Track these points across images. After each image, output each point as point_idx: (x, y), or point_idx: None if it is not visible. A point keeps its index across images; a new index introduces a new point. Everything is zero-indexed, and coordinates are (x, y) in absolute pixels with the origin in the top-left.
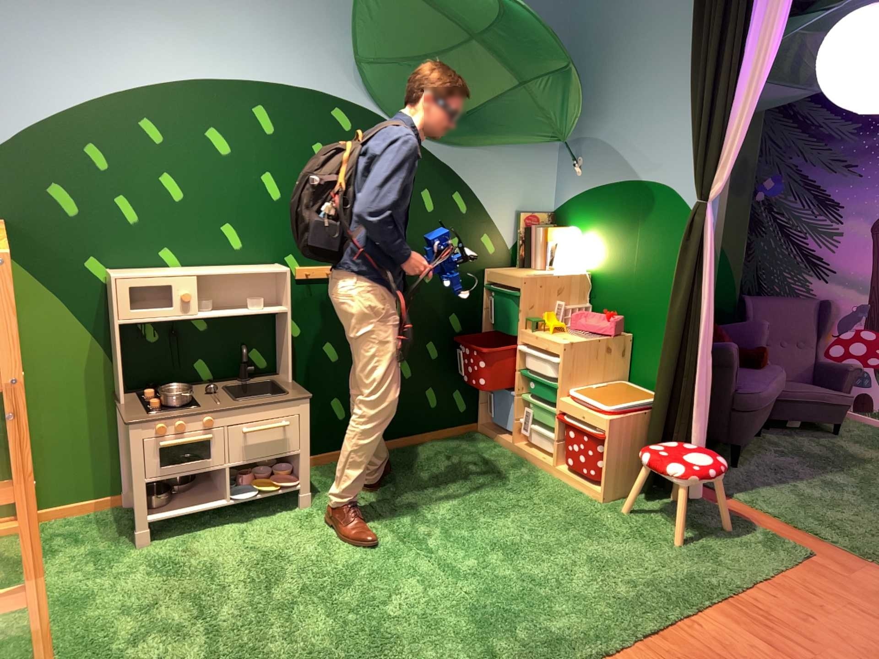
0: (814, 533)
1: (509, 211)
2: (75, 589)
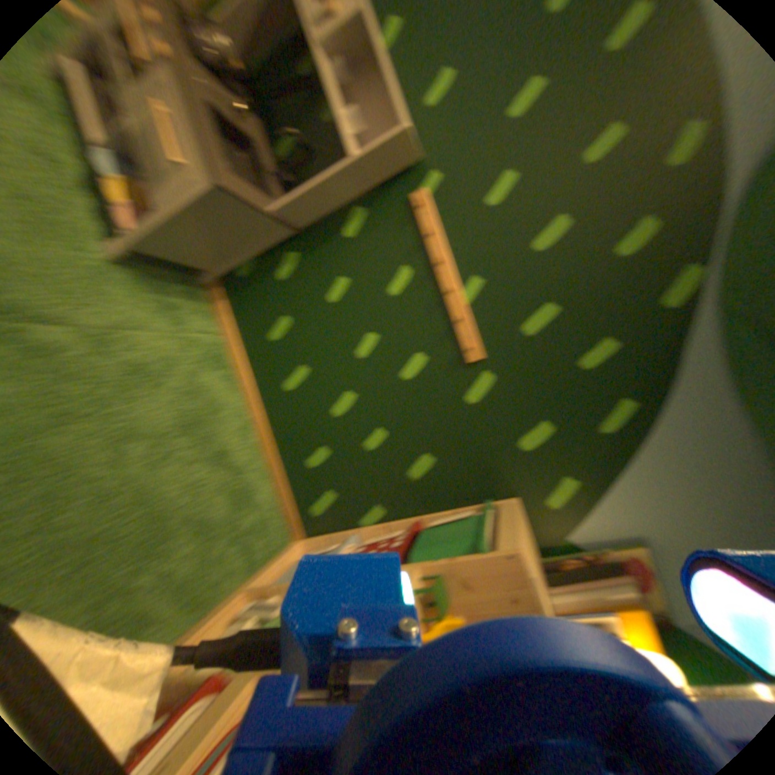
0: None
1: (644, 526)
2: None
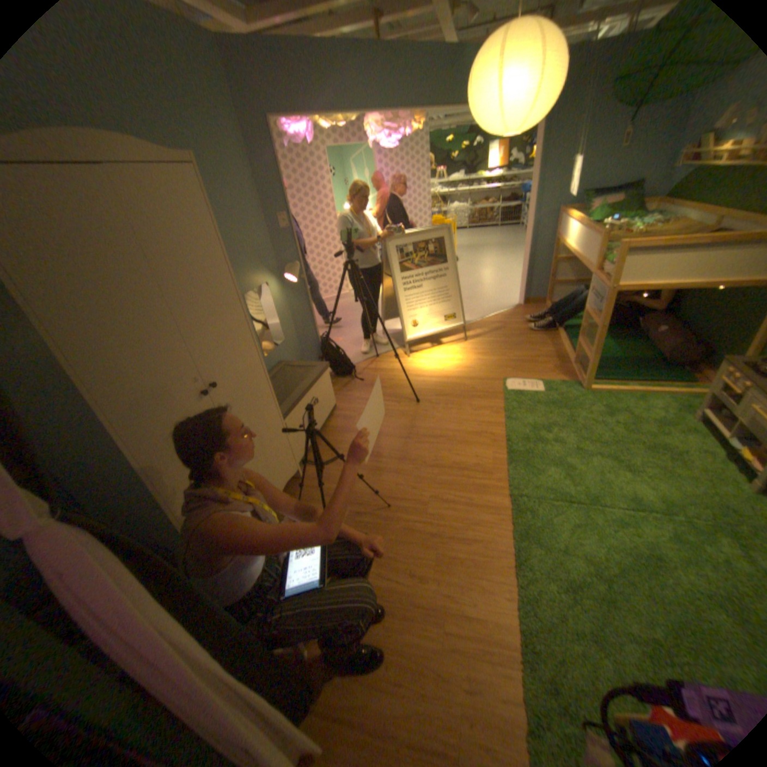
0: None
1: None
2: (649, 398)
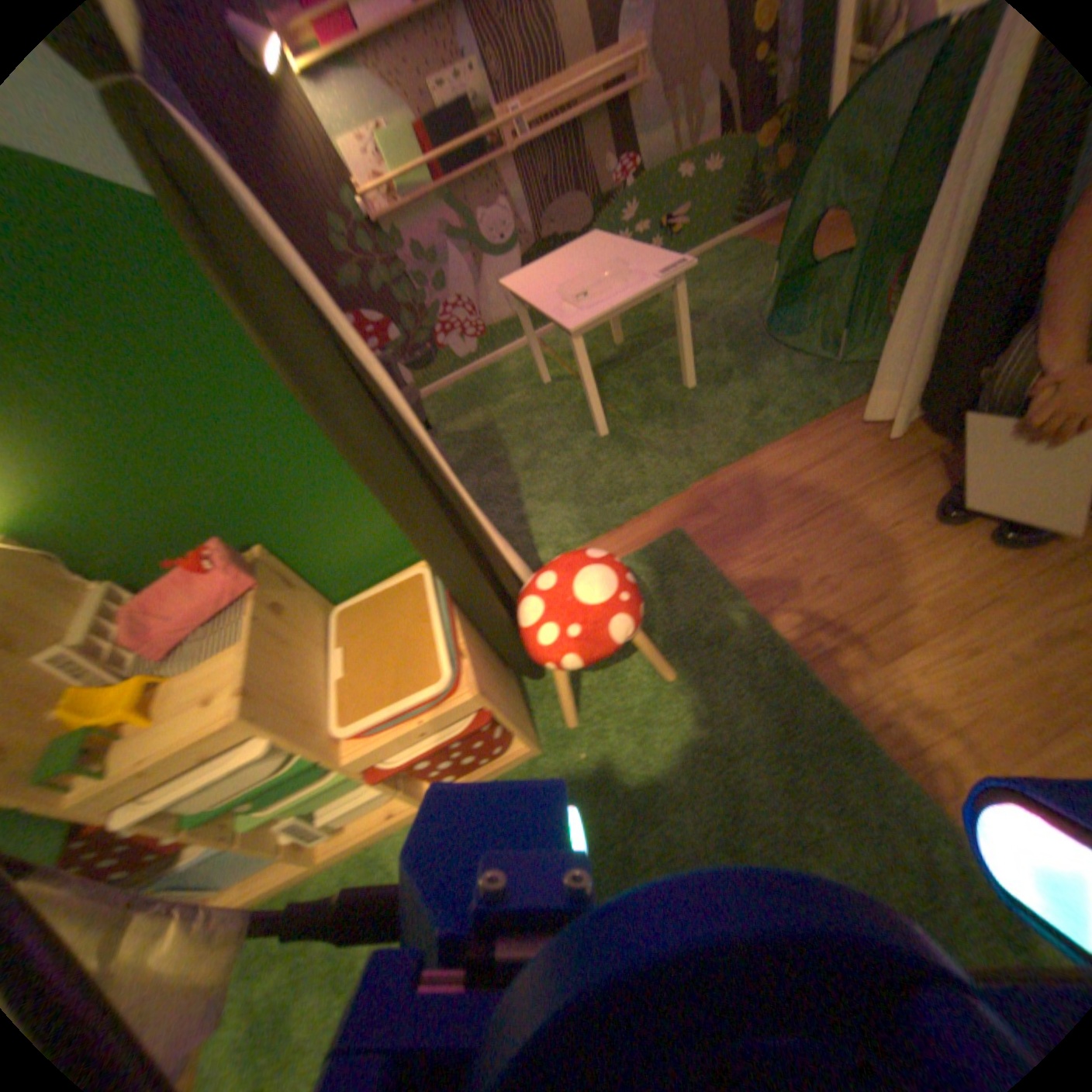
0: (641, 508)
1: None
2: None
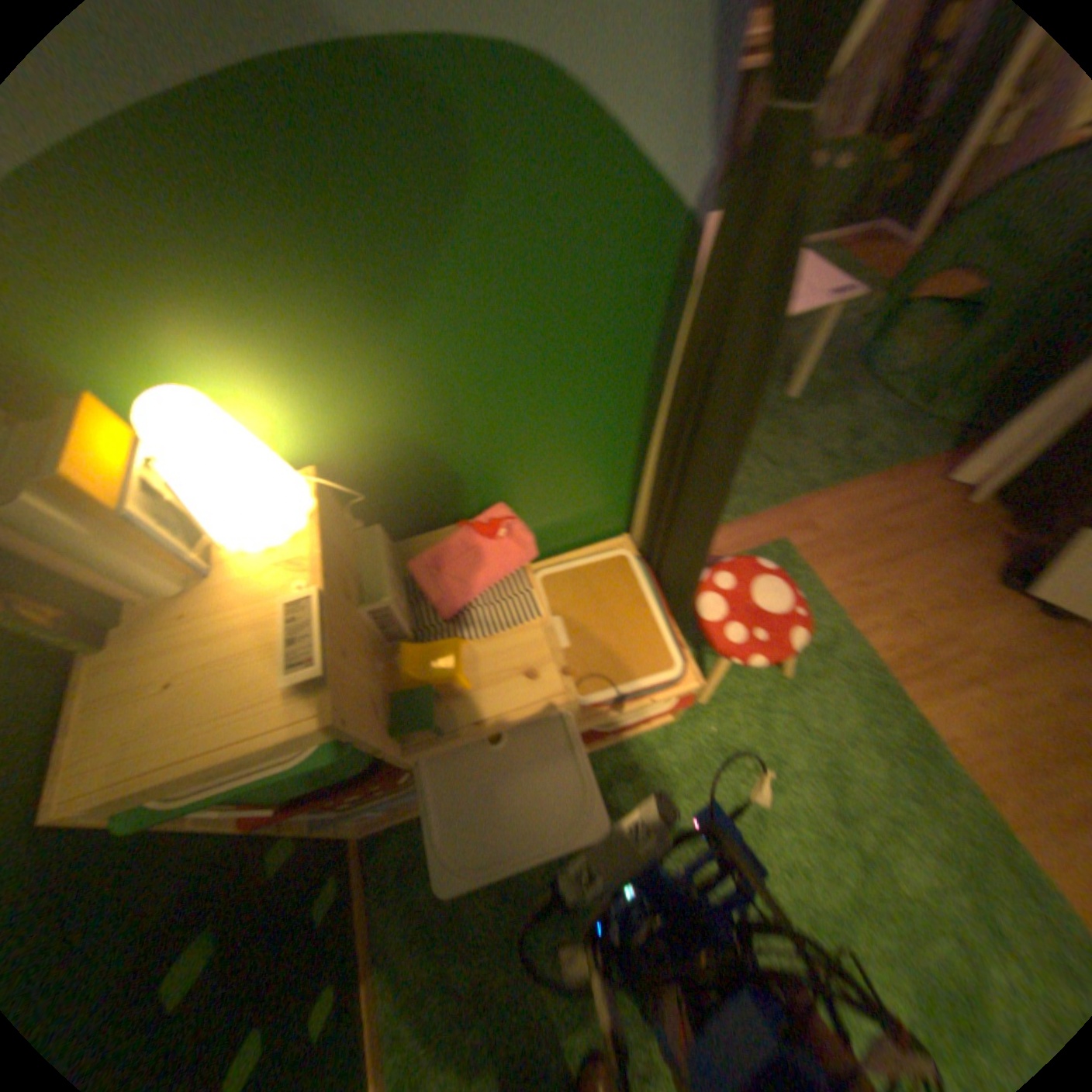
0: (755, 511)
1: None
2: None
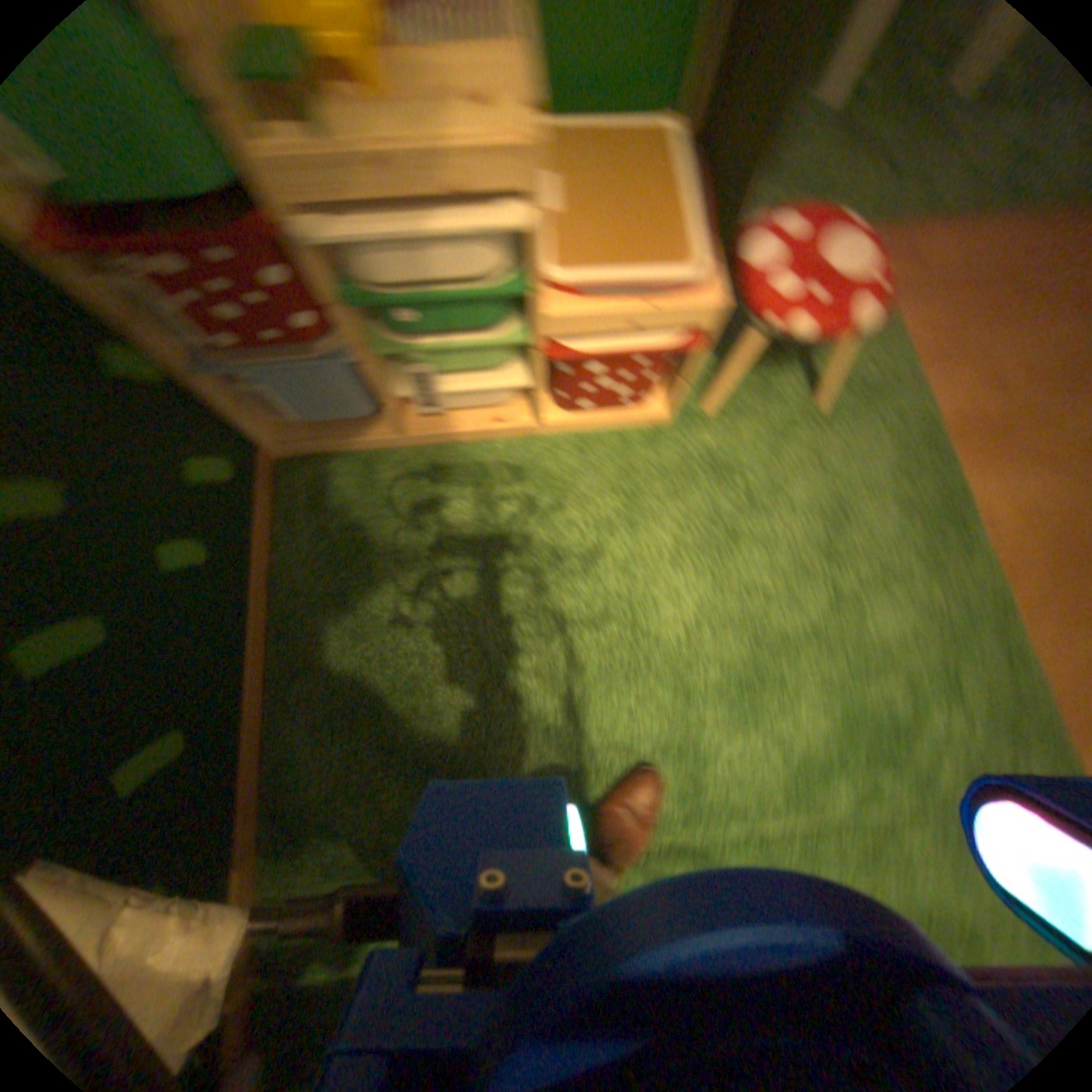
0: None
1: None
2: None
